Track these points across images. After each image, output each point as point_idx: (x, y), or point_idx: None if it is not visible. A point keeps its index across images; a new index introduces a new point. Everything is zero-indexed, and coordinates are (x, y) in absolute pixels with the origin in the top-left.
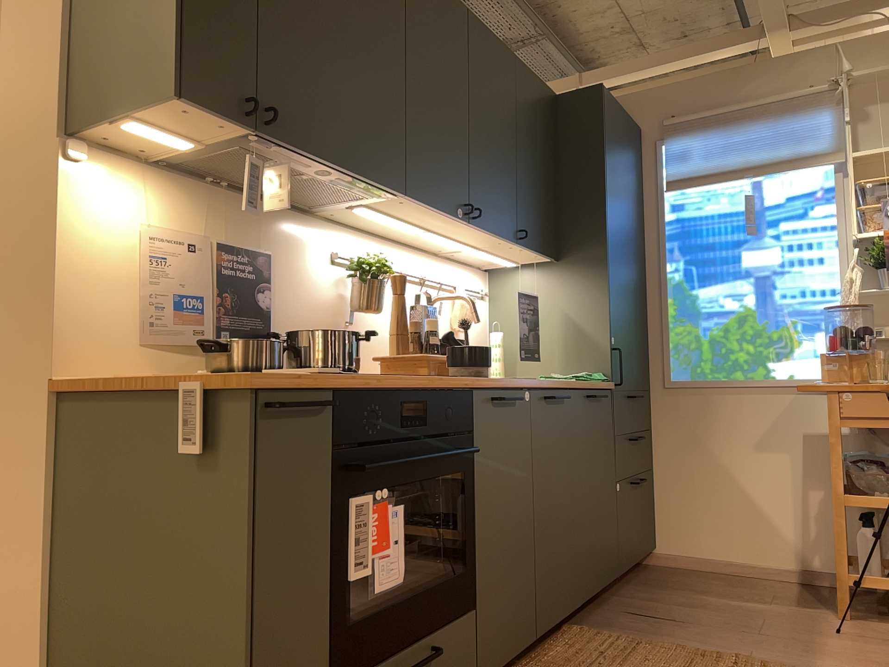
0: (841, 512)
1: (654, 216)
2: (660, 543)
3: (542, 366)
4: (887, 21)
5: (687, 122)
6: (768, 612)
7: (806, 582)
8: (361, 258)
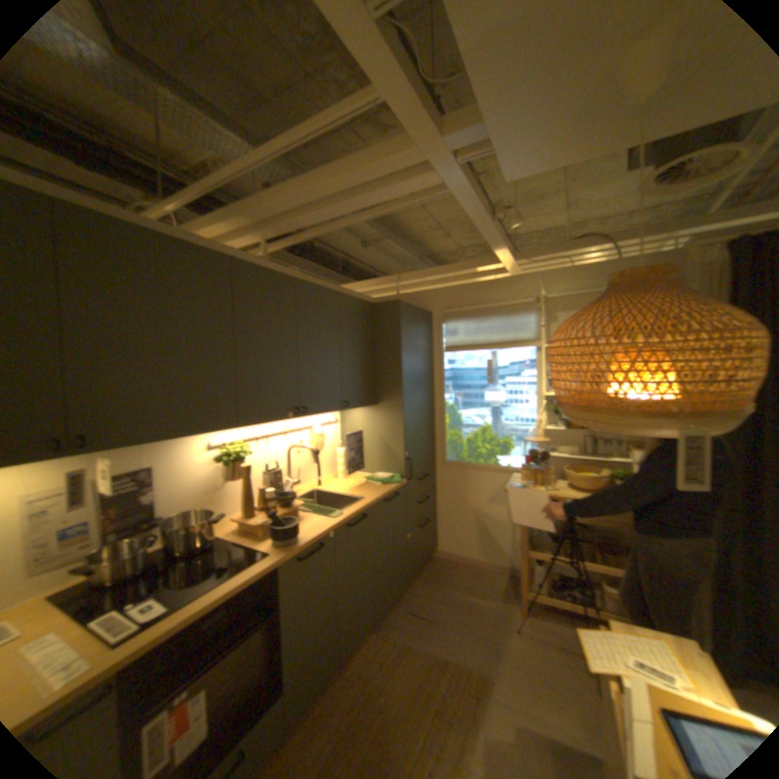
0: (525, 562)
1: (439, 365)
2: (439, 547)
3: (368, 465)
4: (571, 260)
5: (457, 312)
6: (485, 610)
7: (512, 577)
8: (228, 448)
